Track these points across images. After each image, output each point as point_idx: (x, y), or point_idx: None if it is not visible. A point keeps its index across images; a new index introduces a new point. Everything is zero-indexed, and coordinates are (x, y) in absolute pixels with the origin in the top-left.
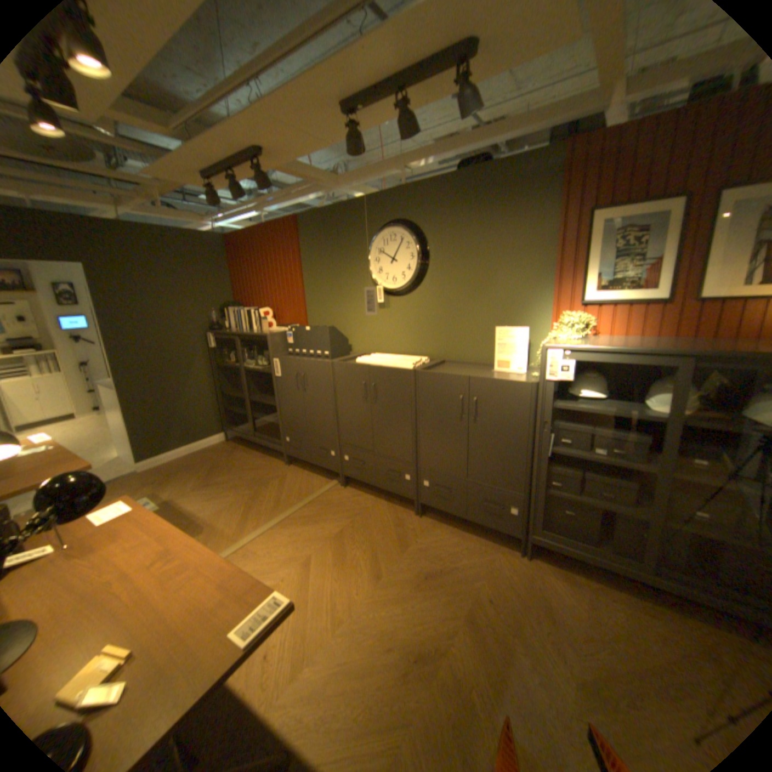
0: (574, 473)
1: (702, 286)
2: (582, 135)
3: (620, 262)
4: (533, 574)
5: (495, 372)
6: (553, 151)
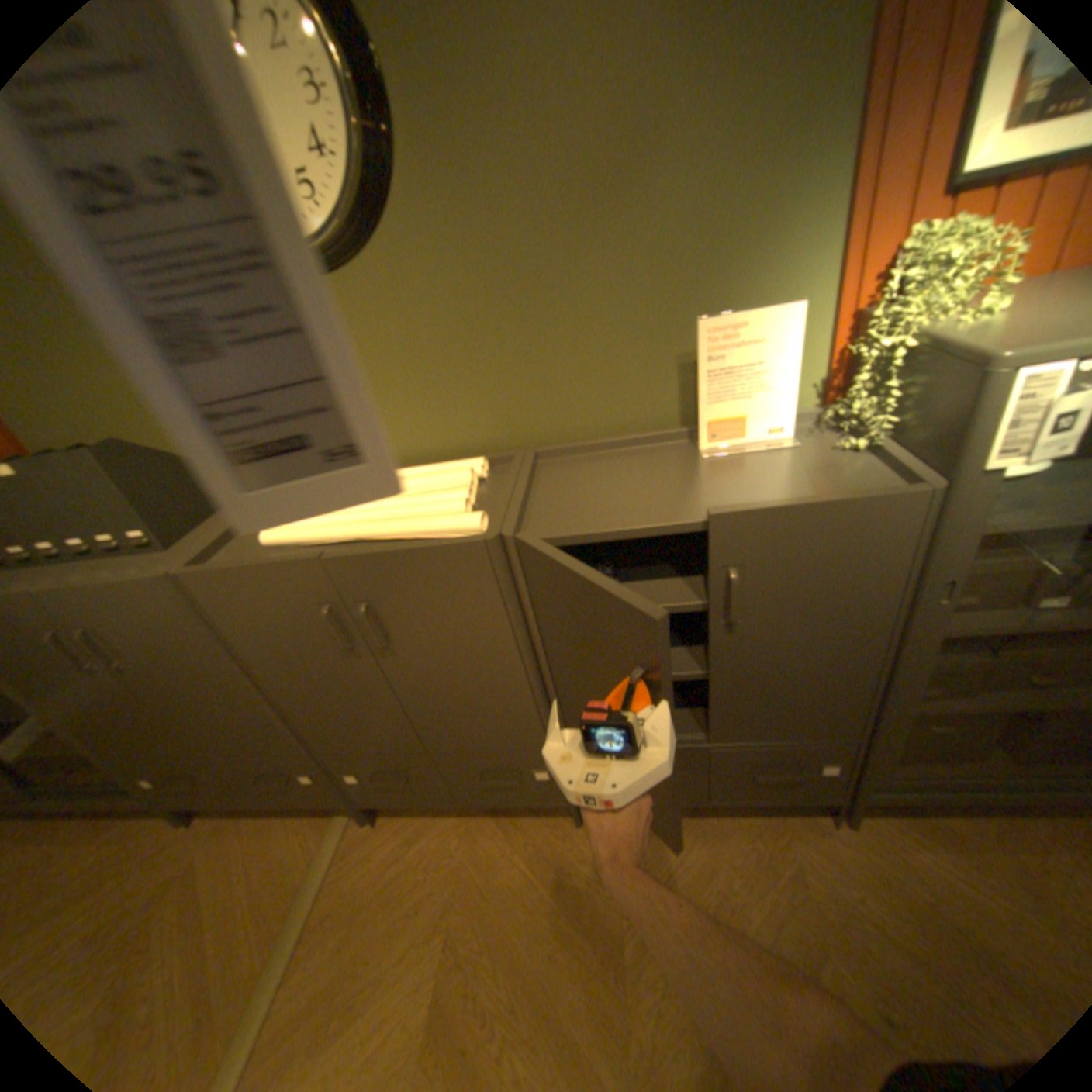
0: (972, 661)
1: None
2: None
3: None
4: (885, 866)
5: (705, 457)
6: None
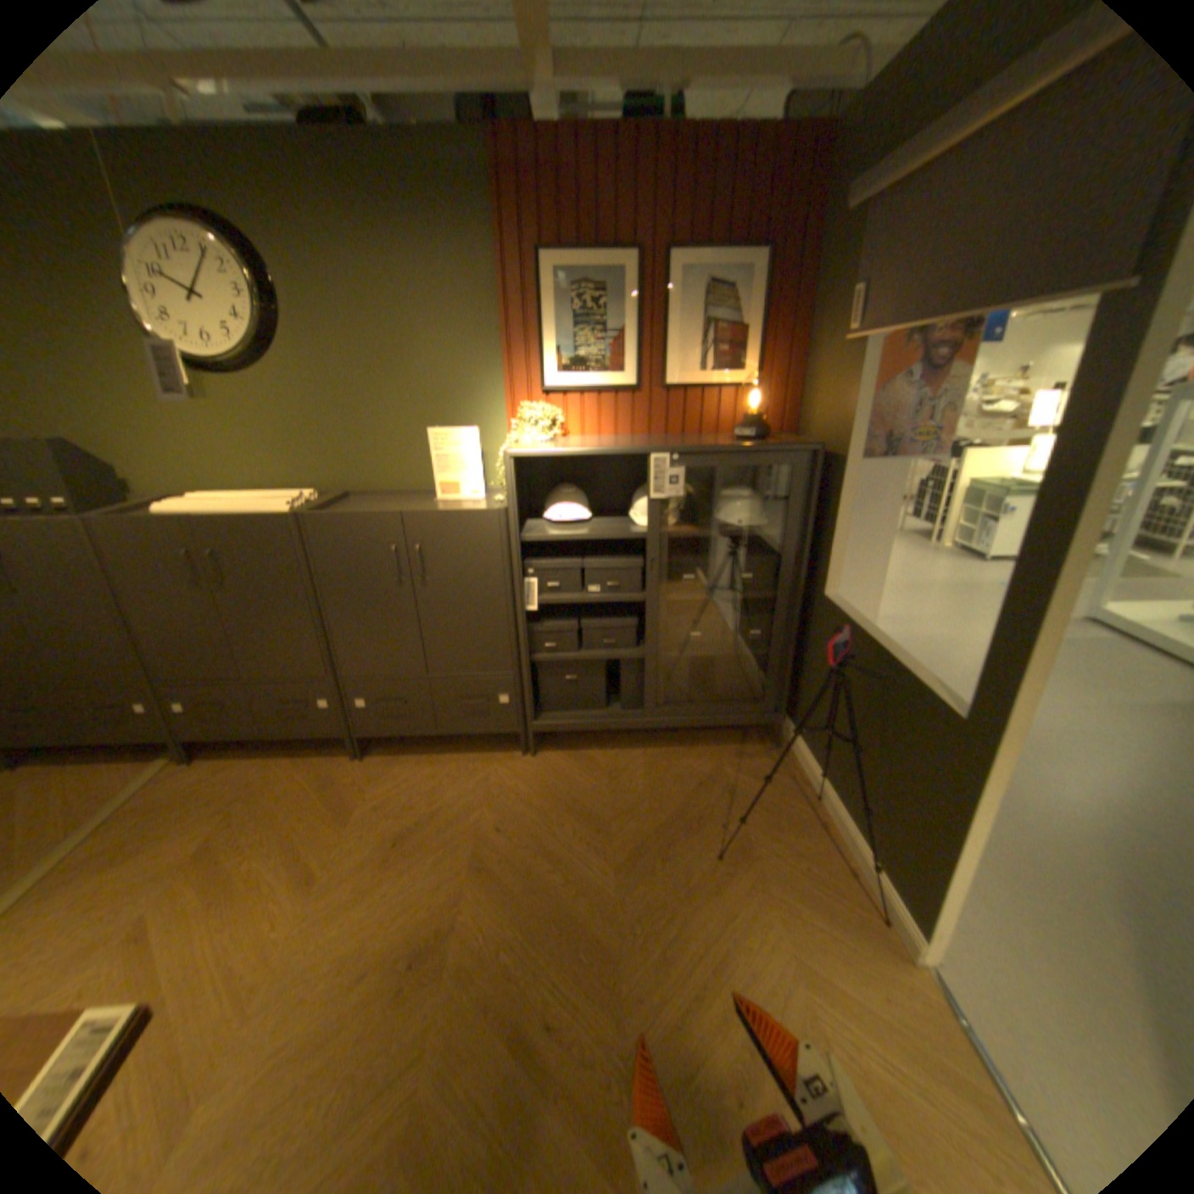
0: (567, 624)
1: (665, 371)
2: (505, 124)
3: (579, 333)
4: (540, 771)
5: (438, 502)
6: (466, 138)
